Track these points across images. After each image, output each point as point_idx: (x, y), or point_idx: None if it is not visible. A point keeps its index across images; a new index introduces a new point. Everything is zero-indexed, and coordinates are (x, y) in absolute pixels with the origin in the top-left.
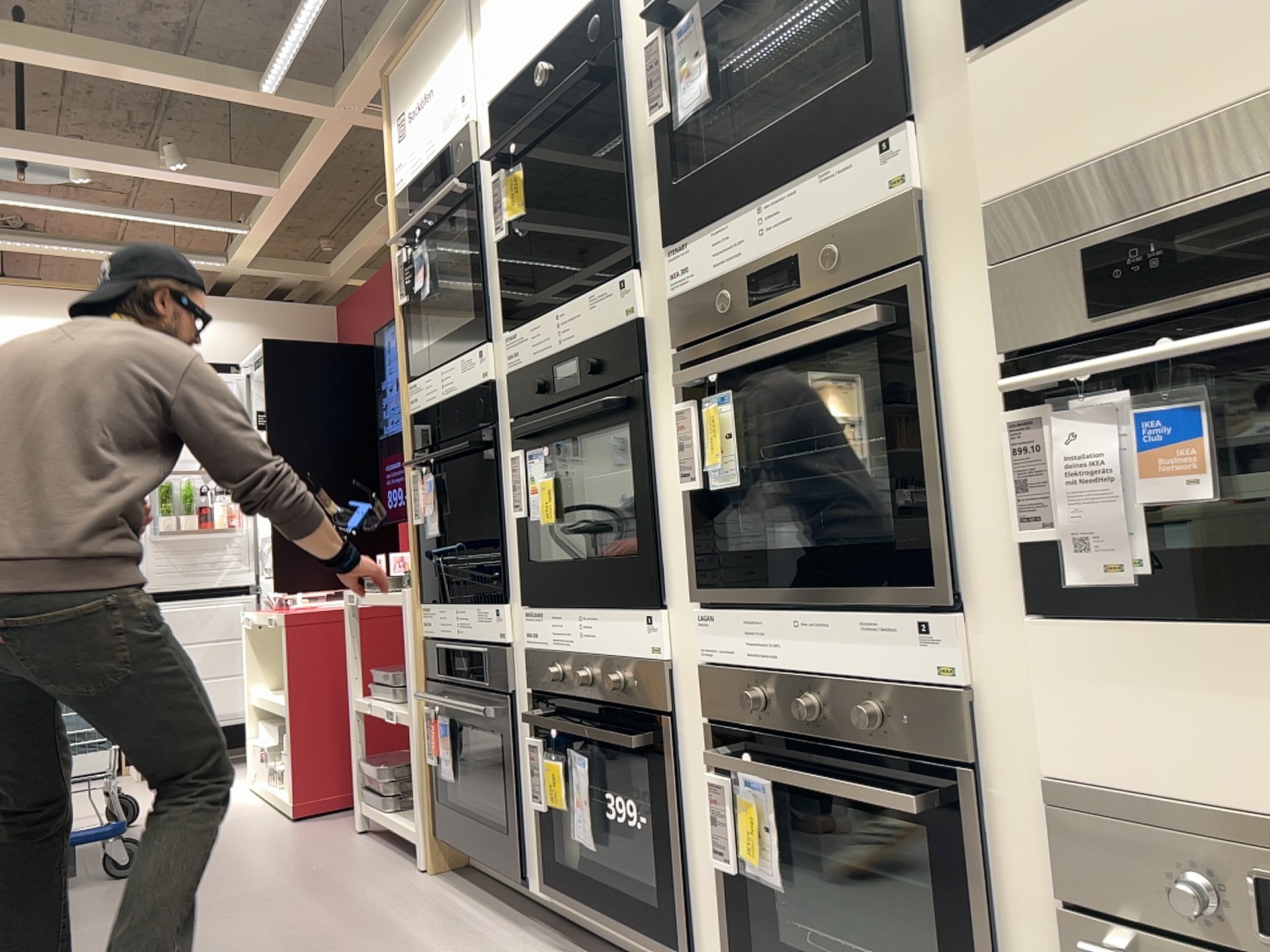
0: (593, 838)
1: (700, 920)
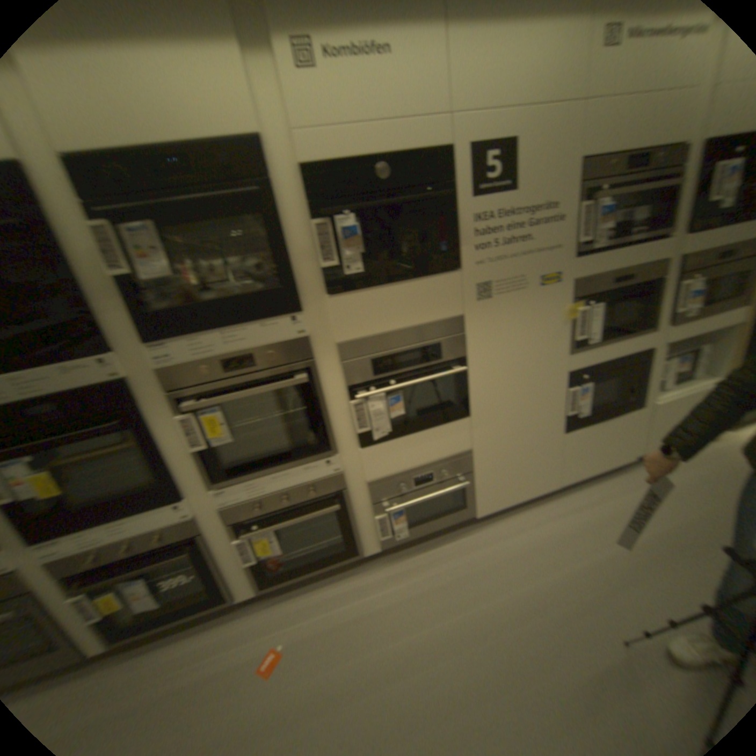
0: (151, 608)
1: (228, 589)
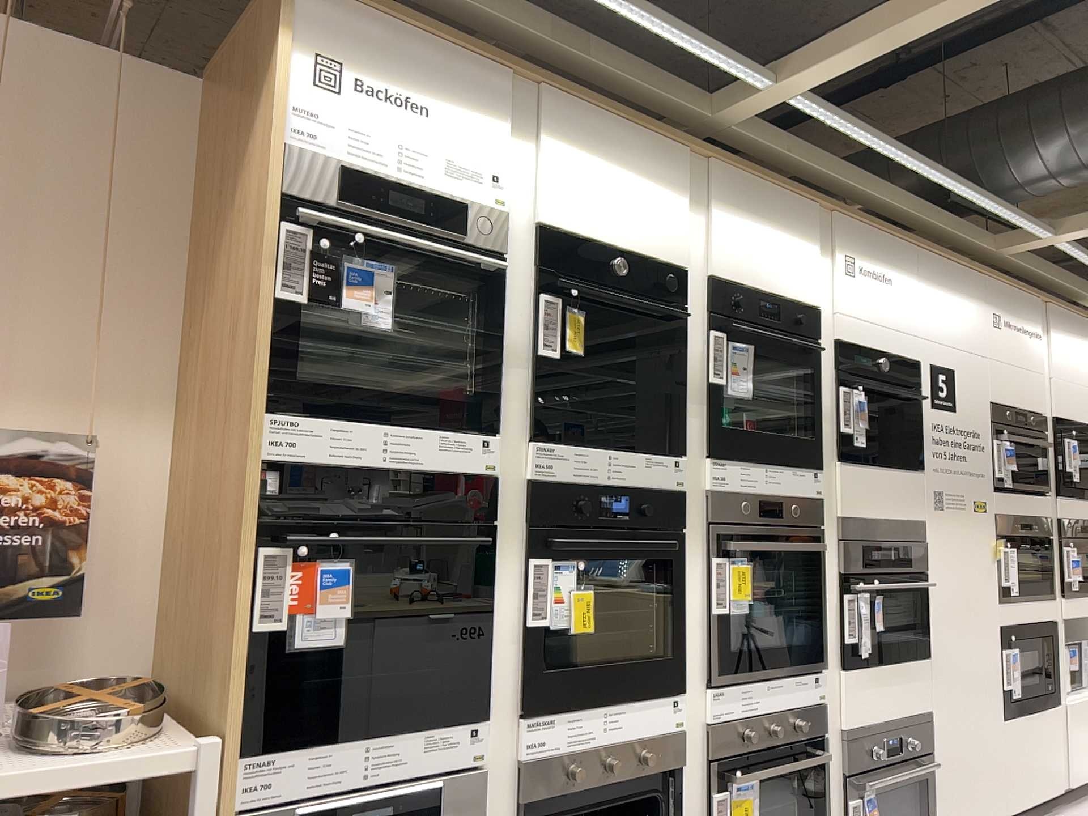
0: None
1: None
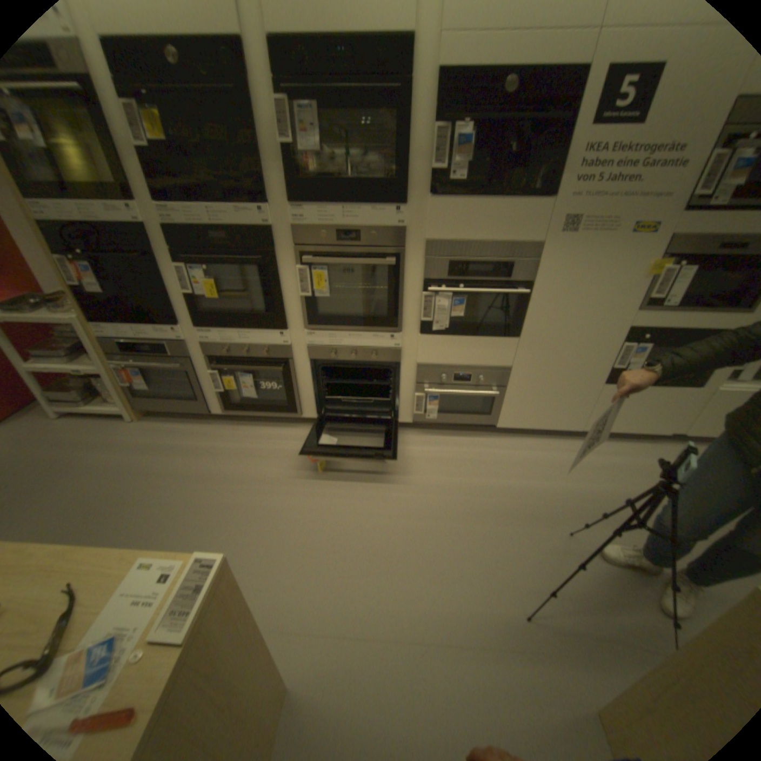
0: (255, 396)
1: (302, 406)
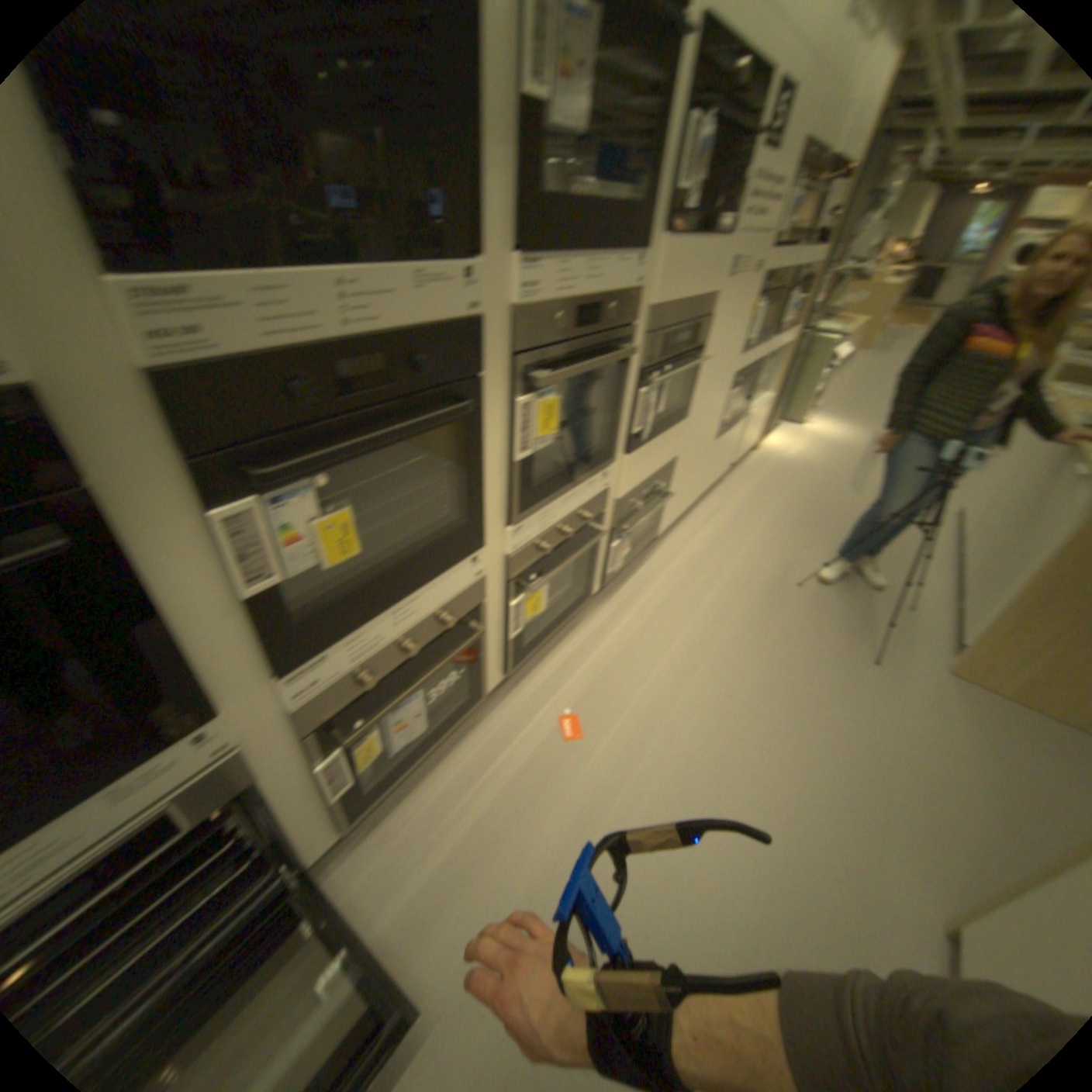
0: (424, 726)
1: (483, 676)
